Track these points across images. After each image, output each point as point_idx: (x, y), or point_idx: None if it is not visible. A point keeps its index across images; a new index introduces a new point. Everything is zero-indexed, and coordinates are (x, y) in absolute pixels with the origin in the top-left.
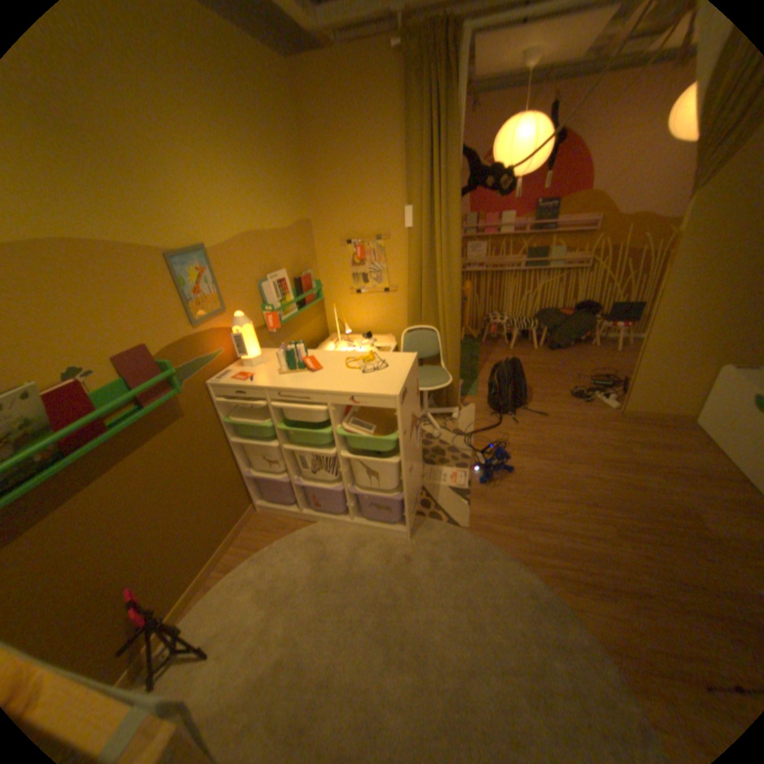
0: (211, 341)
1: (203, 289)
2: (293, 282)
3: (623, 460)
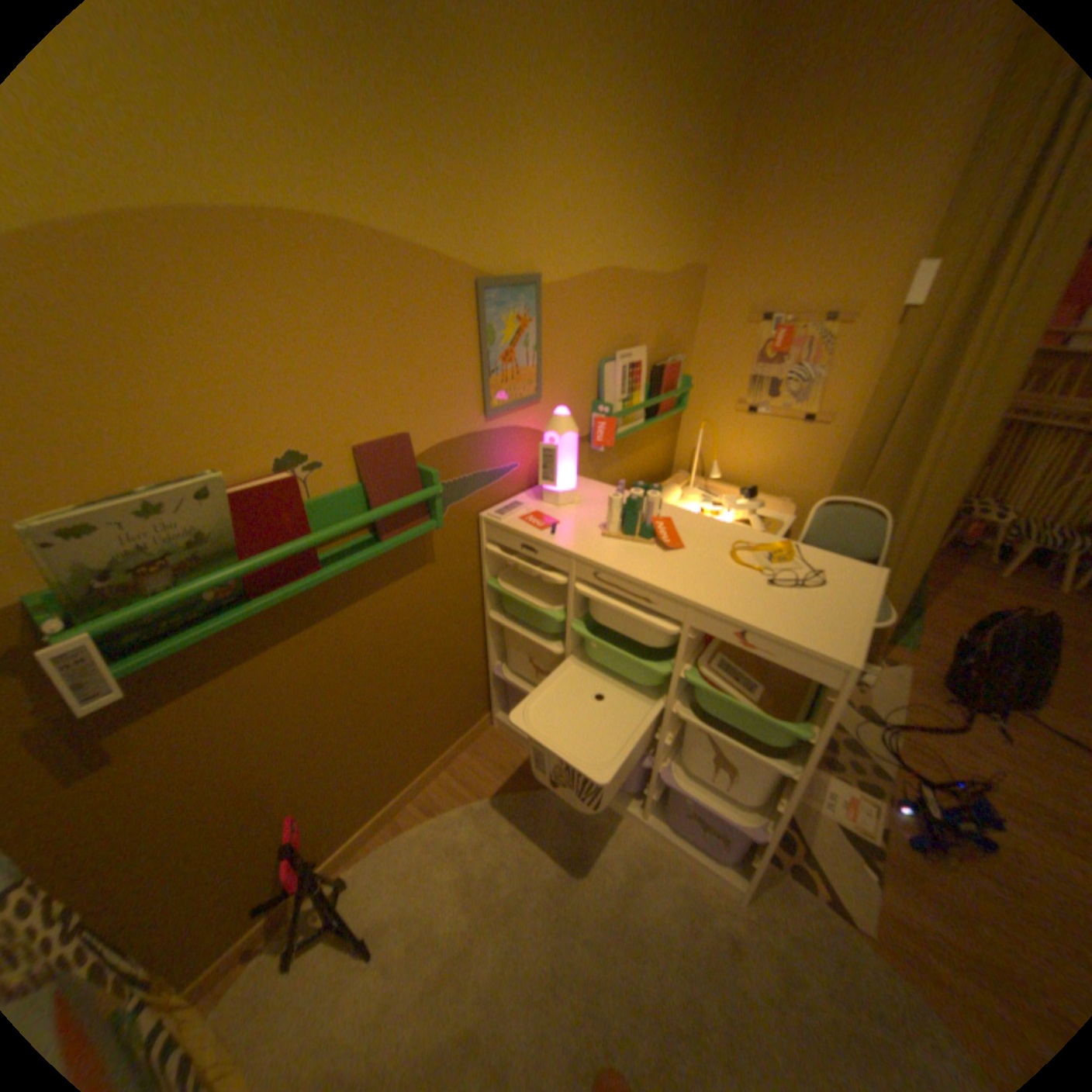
0: (505, 447)
1: (518, 356)
2: (651, 371)
3: None
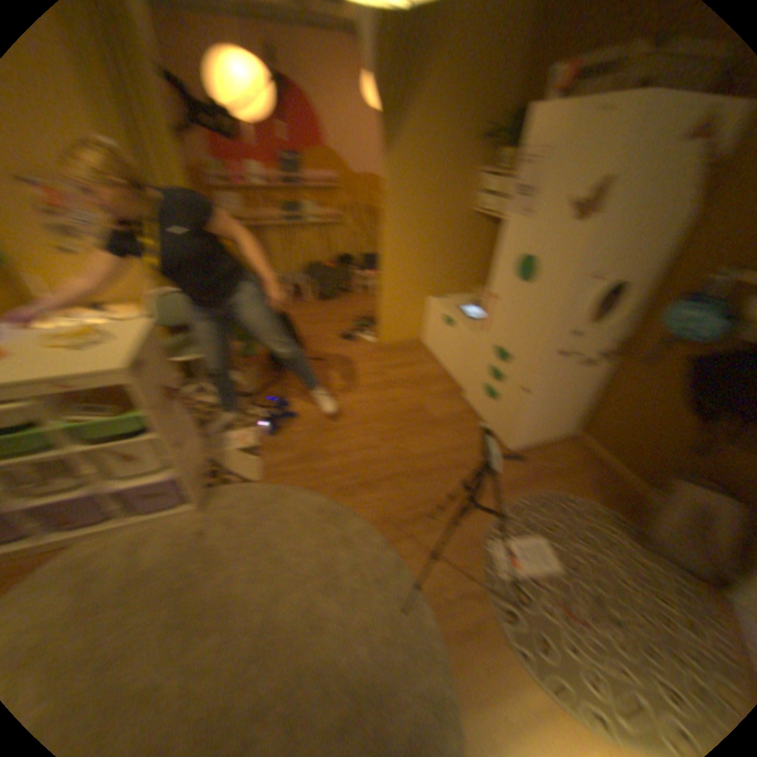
0: None
1: None
2: None
3: (376, 382)
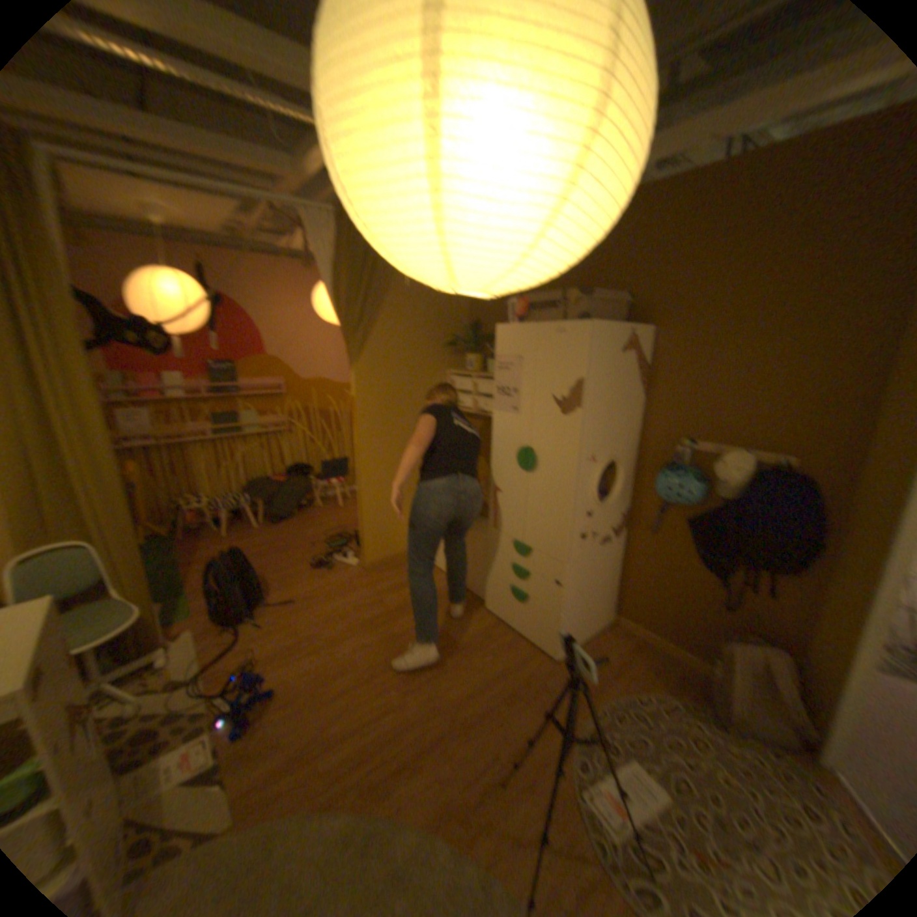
0: None
1: None
2: None
3: (379, 616)
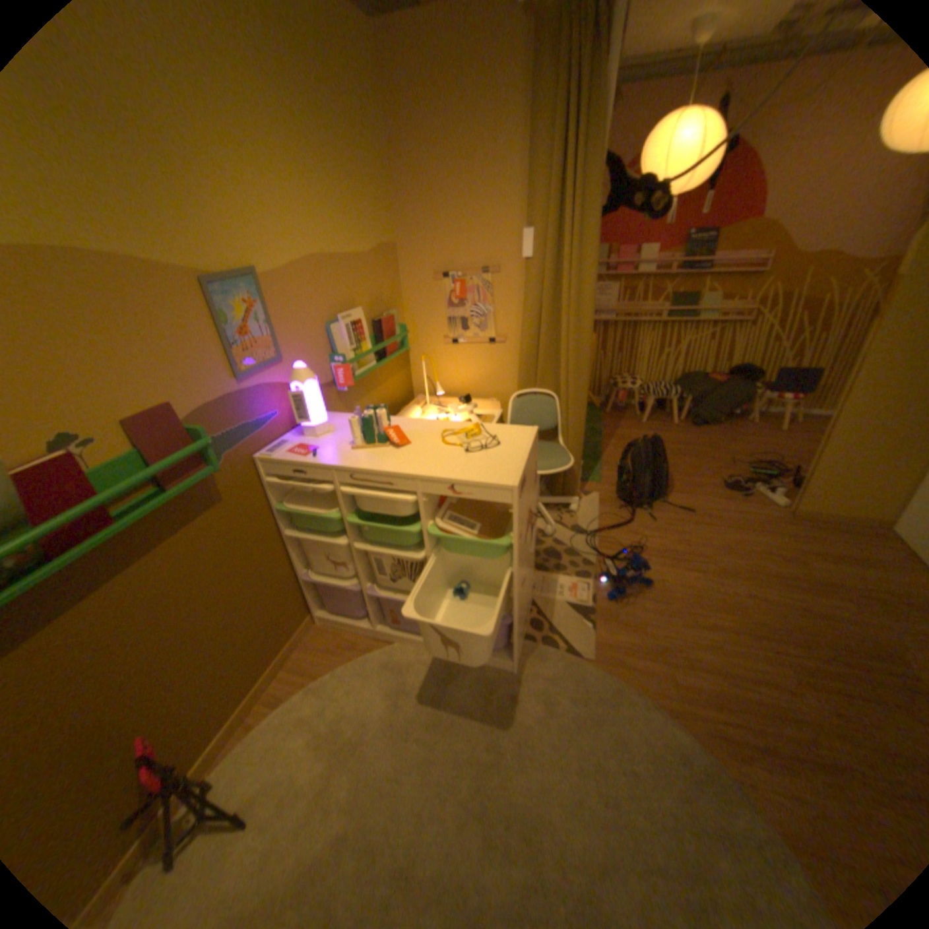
0: (262, 401)
1: (252, 330)
2: (372, 325)
3: (798, 577)
